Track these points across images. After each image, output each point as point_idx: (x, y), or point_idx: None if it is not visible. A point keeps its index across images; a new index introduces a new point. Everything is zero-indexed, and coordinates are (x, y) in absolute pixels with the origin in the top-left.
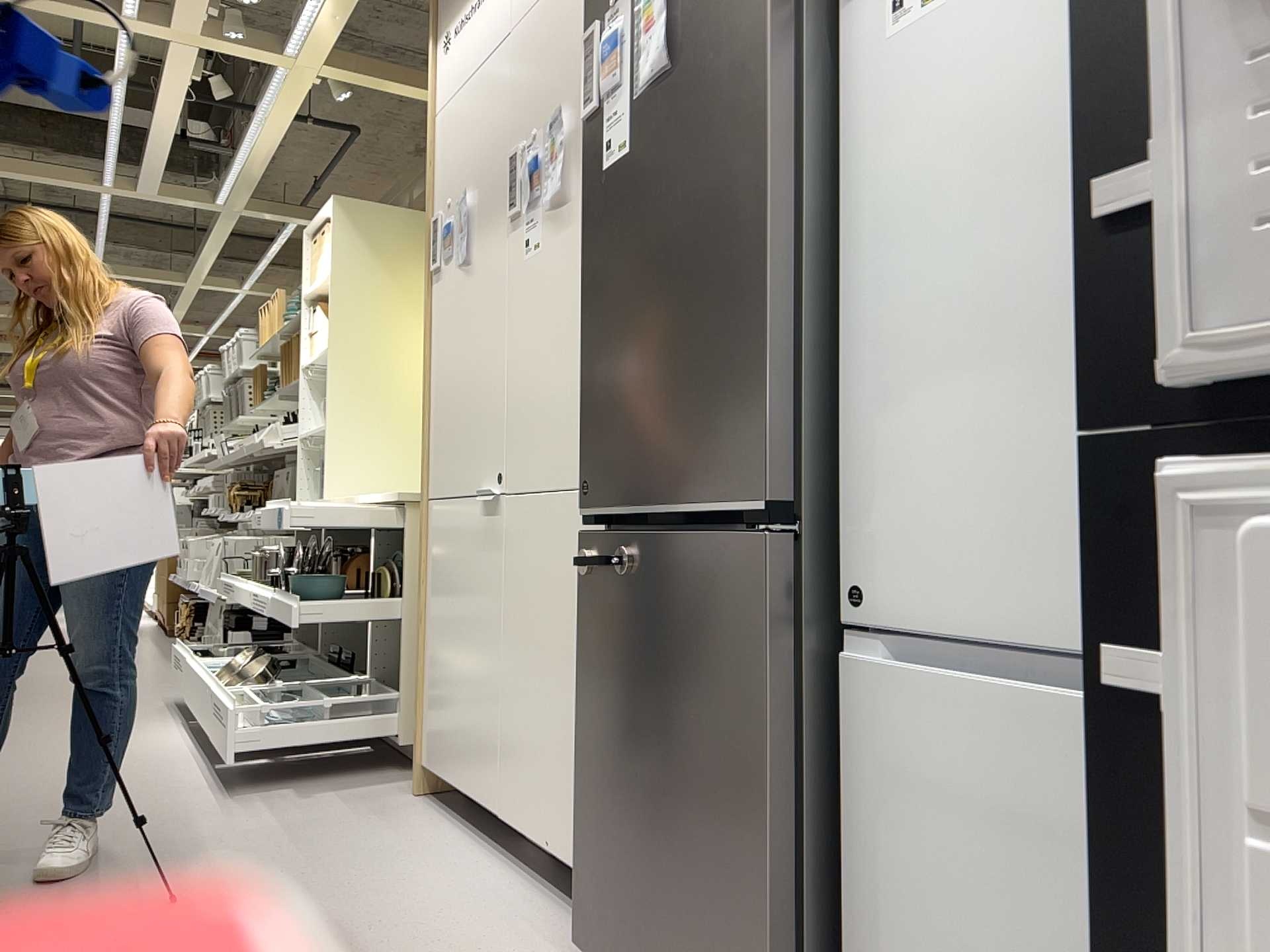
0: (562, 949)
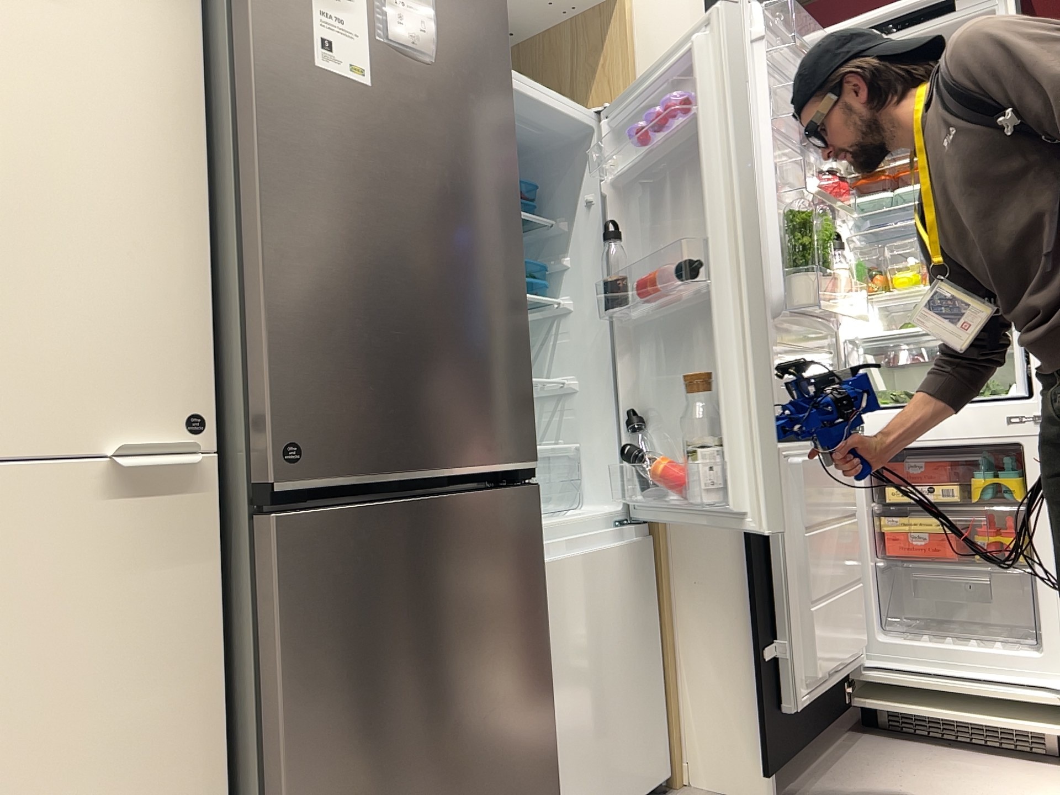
0: None
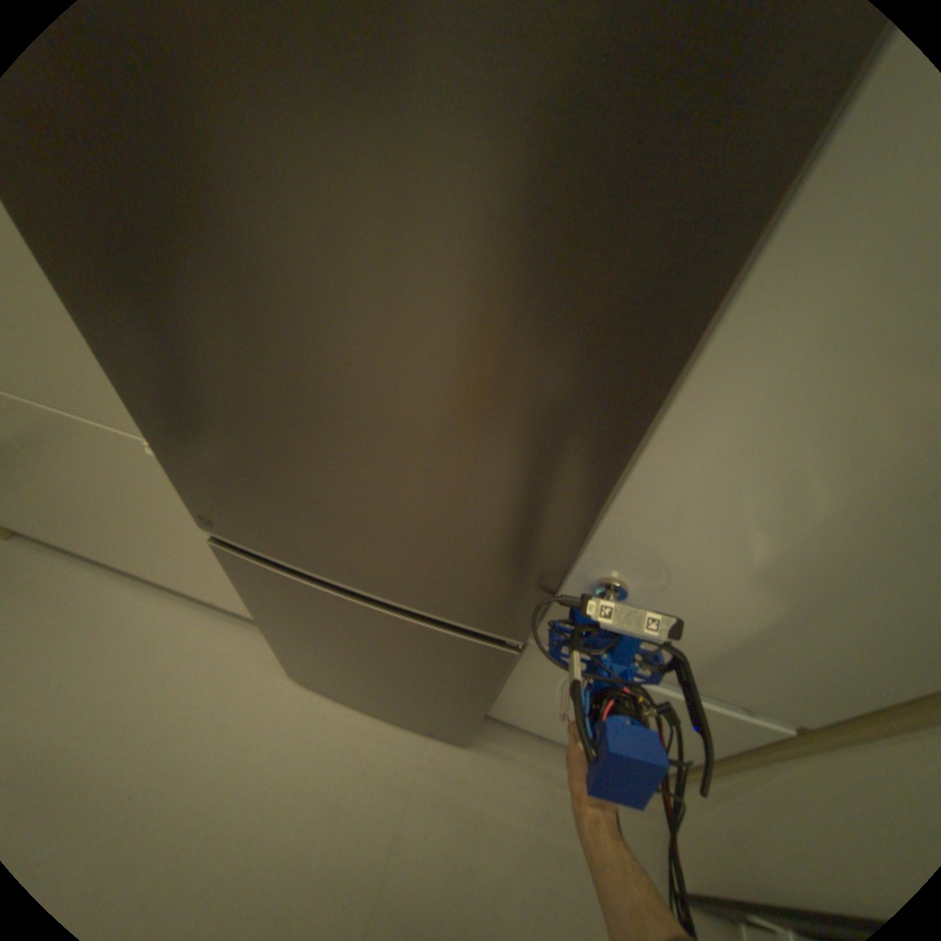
0: (268, 665)
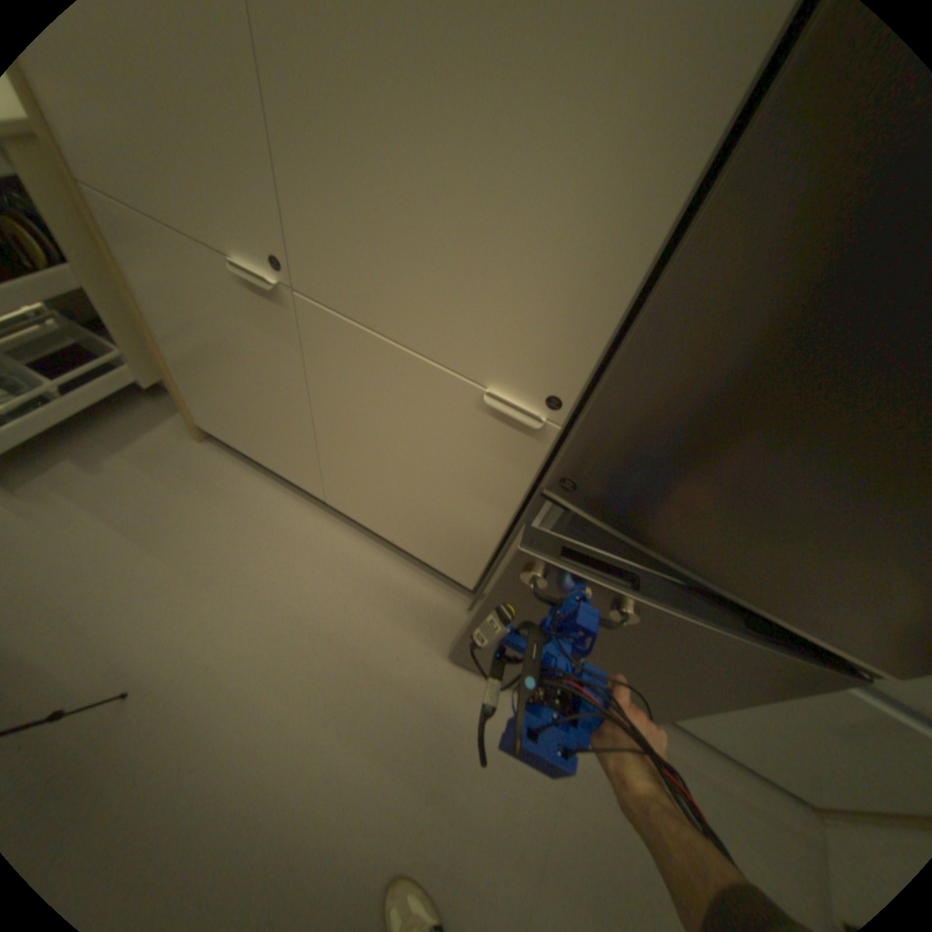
0: (437, 611)
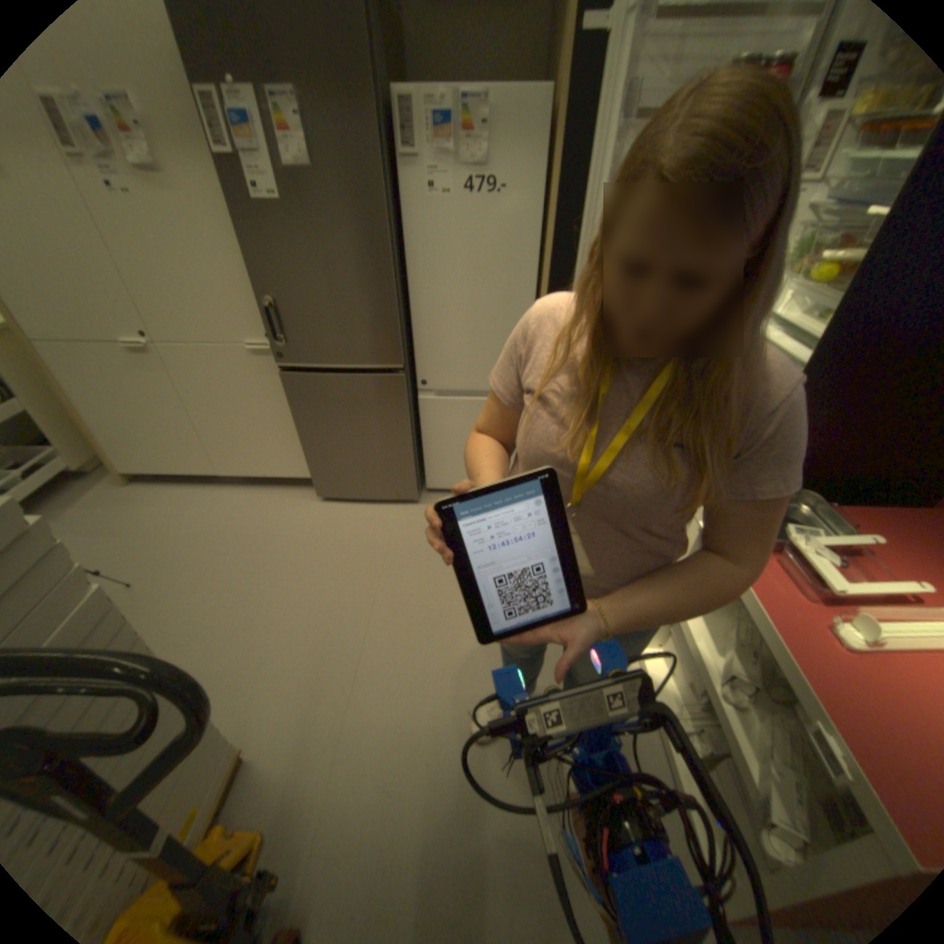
0: (304, 500)
